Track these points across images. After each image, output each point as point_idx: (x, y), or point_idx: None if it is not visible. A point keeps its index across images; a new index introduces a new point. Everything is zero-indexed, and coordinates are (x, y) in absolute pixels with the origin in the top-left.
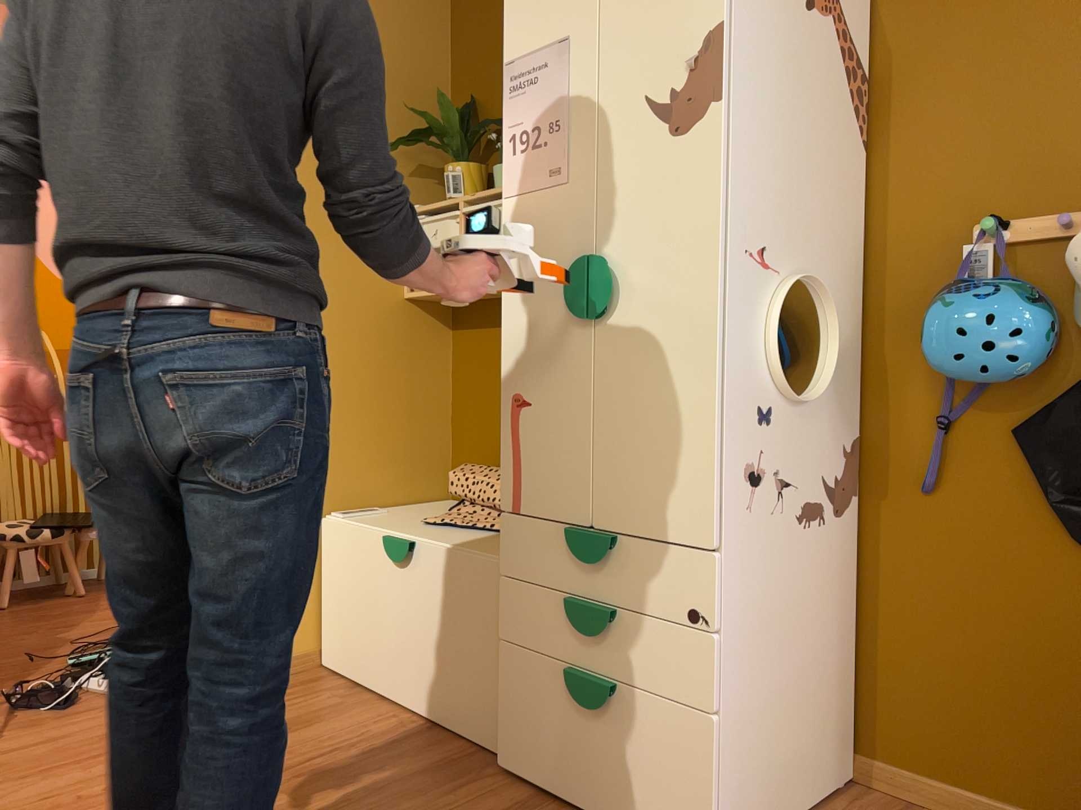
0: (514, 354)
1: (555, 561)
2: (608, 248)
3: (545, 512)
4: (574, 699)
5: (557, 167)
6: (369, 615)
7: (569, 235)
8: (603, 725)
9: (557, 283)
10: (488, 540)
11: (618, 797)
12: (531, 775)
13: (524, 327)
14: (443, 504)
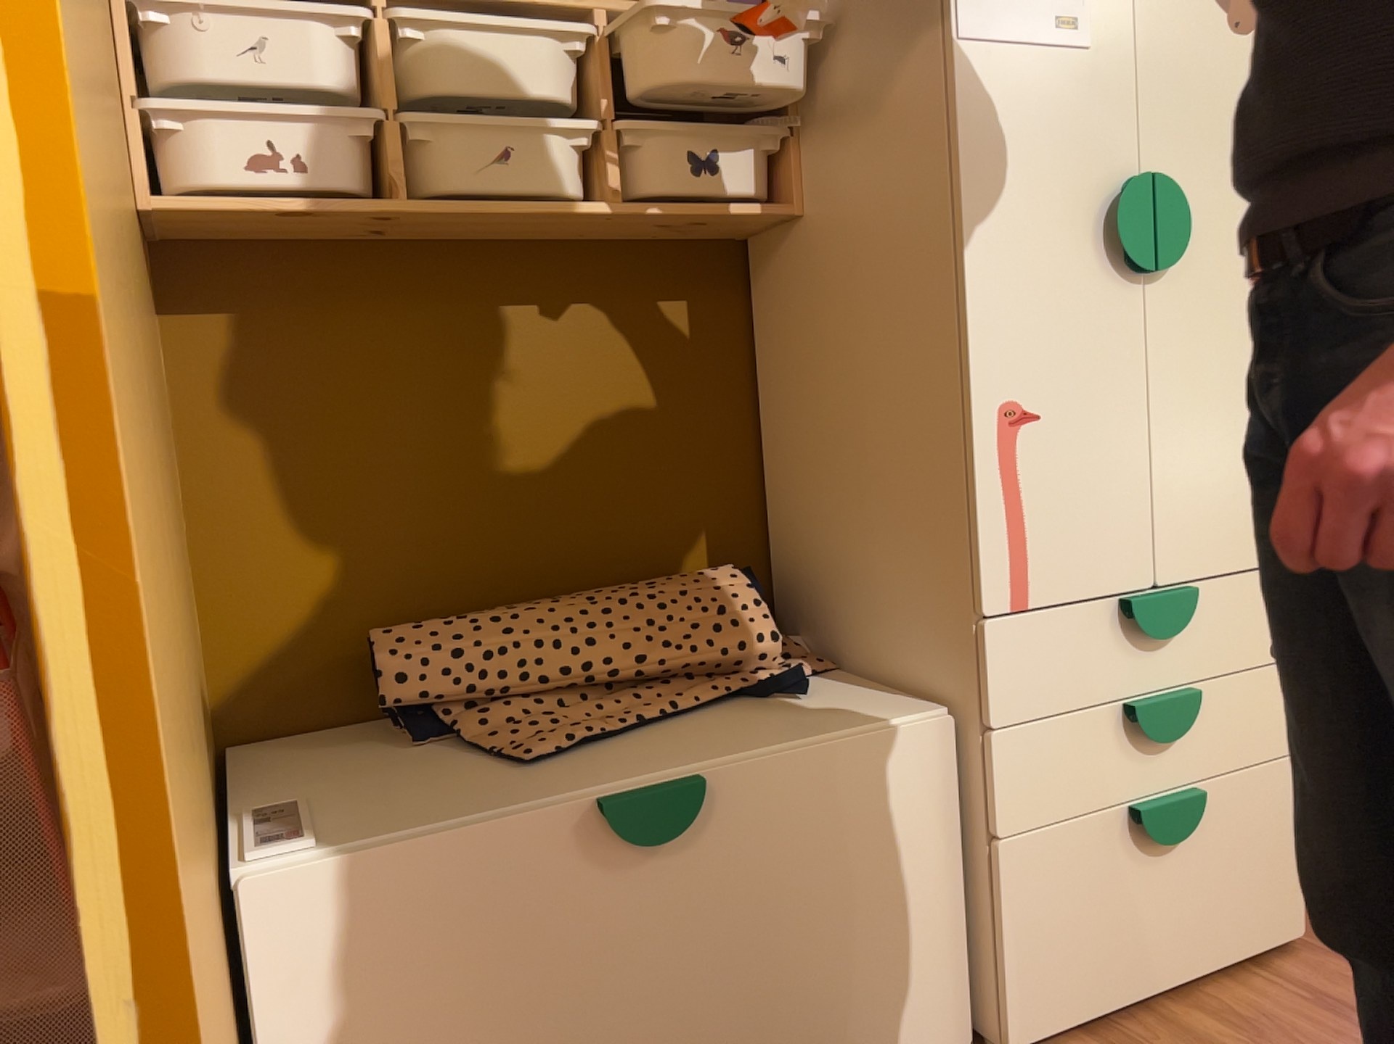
0: (1001, 334)
1: (1097, 658)
2: (1156, 169)
3: (1077, 589)
4: (1159, 841)
5: (1070, 17)
6: (536, 1032)
7: (1098, 137)
8: (1182, 851)
9: (1078, 214)
10: (755, 721)
11: (1203, 931)
12: (1075, 1013)
13: (1018, 285)
14: (283, 752)
